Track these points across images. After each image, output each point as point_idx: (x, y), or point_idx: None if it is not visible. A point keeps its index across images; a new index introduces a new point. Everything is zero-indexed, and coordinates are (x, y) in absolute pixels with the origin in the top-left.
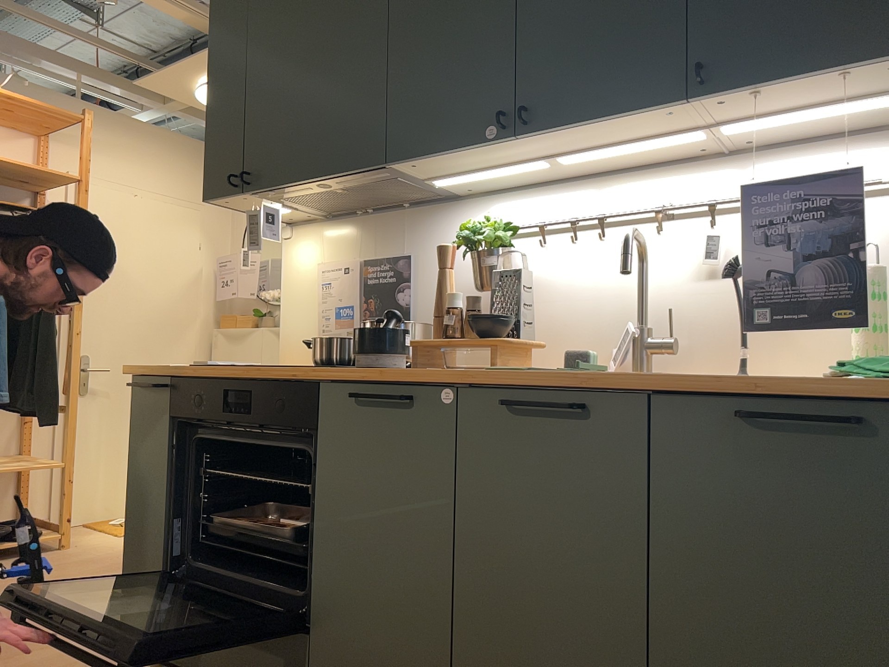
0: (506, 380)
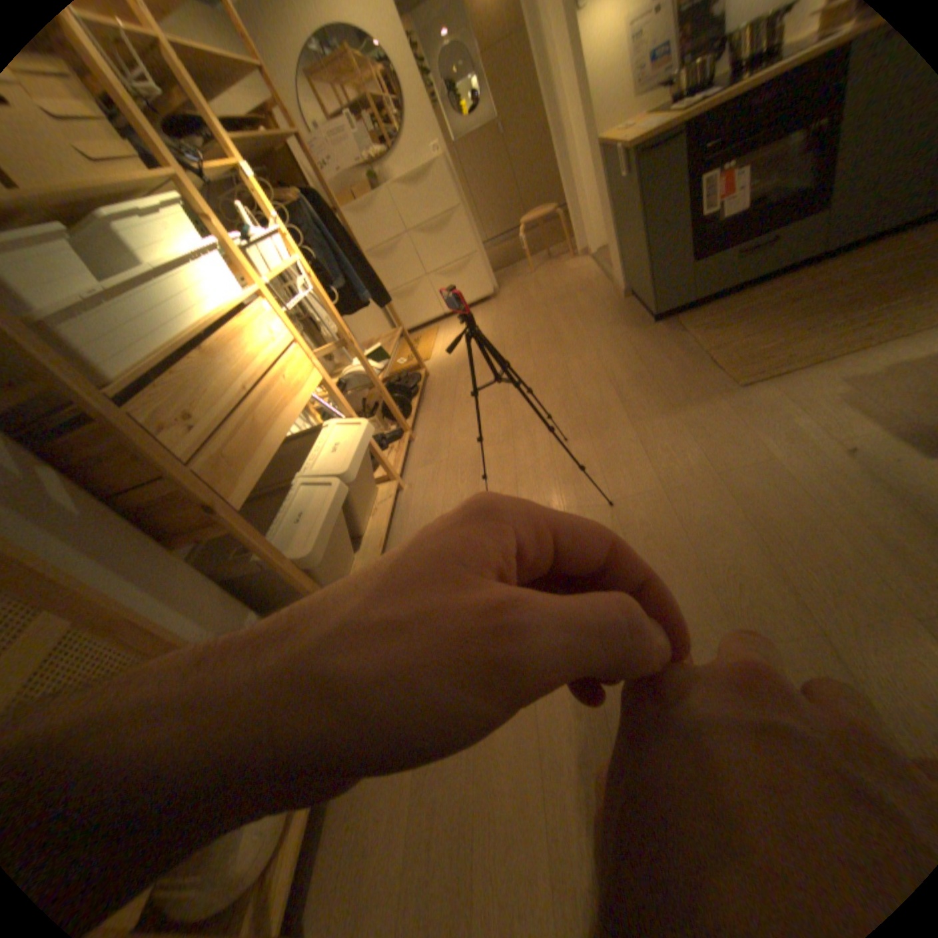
0: None
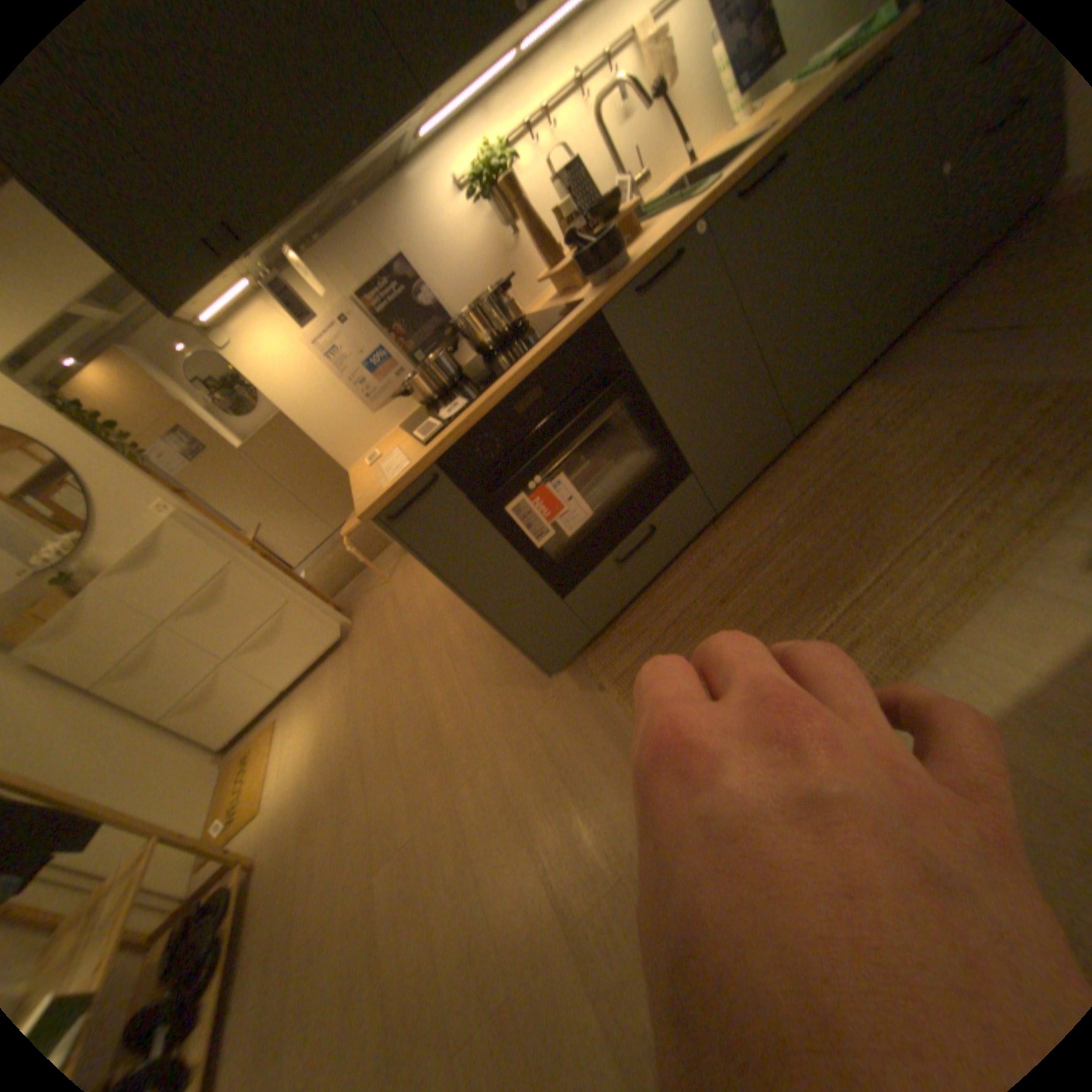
0: (736, 176)
